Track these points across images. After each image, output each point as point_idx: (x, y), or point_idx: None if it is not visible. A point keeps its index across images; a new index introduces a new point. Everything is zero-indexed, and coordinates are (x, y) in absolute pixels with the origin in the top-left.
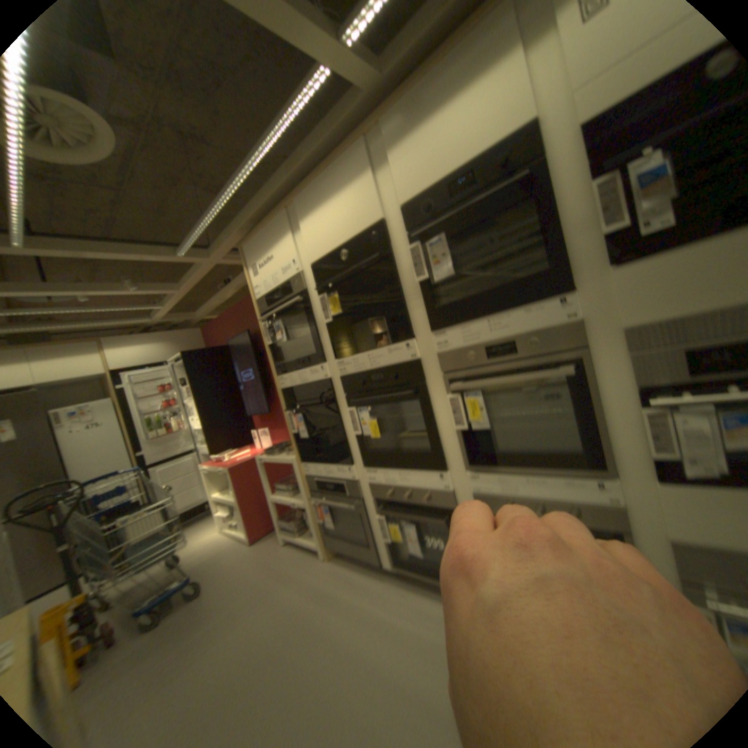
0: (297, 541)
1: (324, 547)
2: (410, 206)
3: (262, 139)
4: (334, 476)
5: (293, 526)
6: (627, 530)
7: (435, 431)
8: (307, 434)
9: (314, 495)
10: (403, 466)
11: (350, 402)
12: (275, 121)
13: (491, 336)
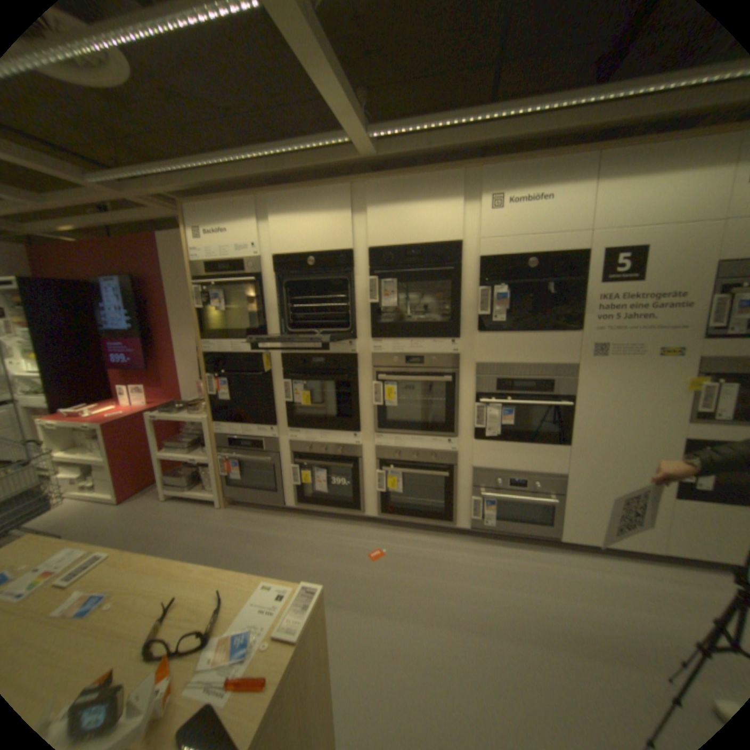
0: (185, 498)
1: (222, 500)
2: (375, 255)
3: (258, 142)
4: (249, 438)
5: (183, 485)
6: (455, 466)
7: (357, 407)
8: (228, 400)
9: (222, 454)
10: (325, 430)
11: (286, 379)
12: (278, 137)
13: (409, 353)
